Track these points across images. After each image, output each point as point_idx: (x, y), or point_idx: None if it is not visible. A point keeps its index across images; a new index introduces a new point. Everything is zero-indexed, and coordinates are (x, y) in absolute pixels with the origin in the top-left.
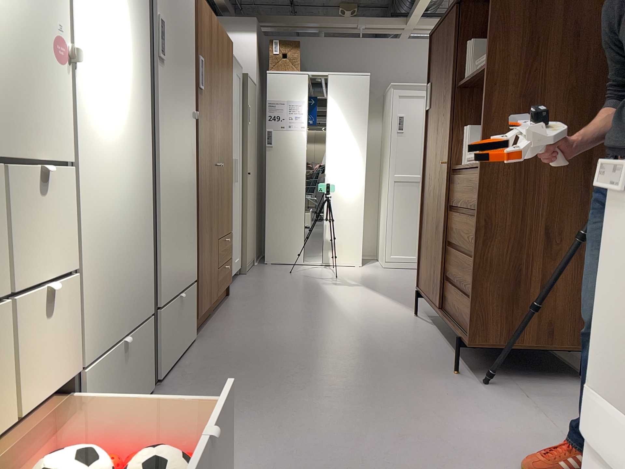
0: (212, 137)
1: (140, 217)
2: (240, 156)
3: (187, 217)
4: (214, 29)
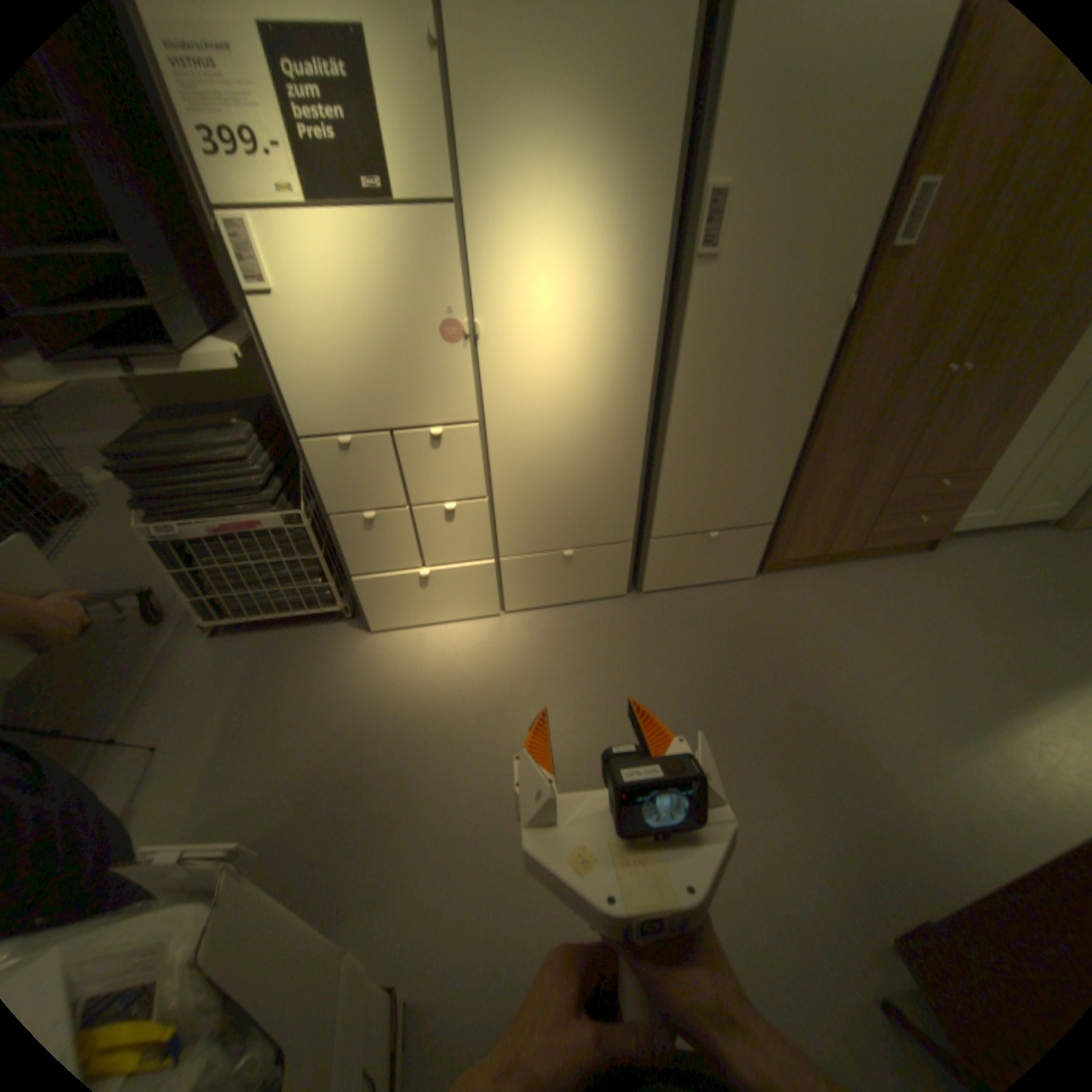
0: (944, 323)
1: (617, 458)
2: None
3: (764, 454)
4: None
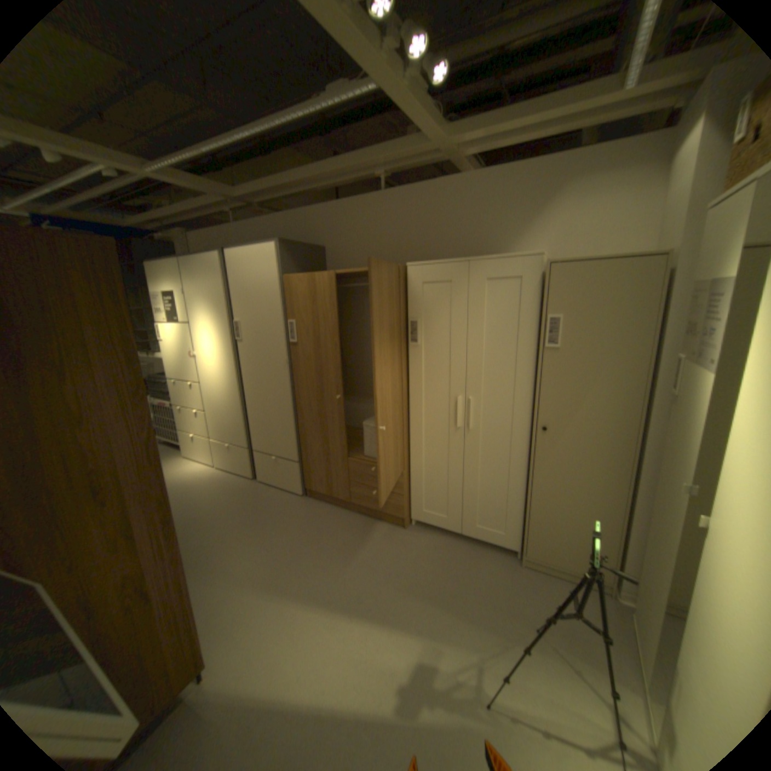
0: (325, 375)
1: (234, 407)
2: (520, 398)
3: (280, 421)
4: (323, 285)
